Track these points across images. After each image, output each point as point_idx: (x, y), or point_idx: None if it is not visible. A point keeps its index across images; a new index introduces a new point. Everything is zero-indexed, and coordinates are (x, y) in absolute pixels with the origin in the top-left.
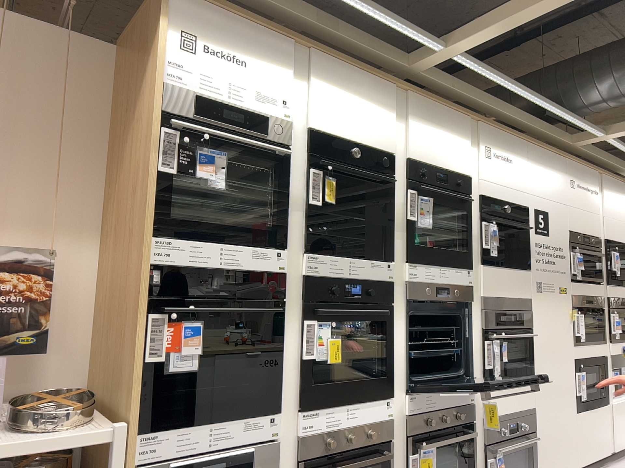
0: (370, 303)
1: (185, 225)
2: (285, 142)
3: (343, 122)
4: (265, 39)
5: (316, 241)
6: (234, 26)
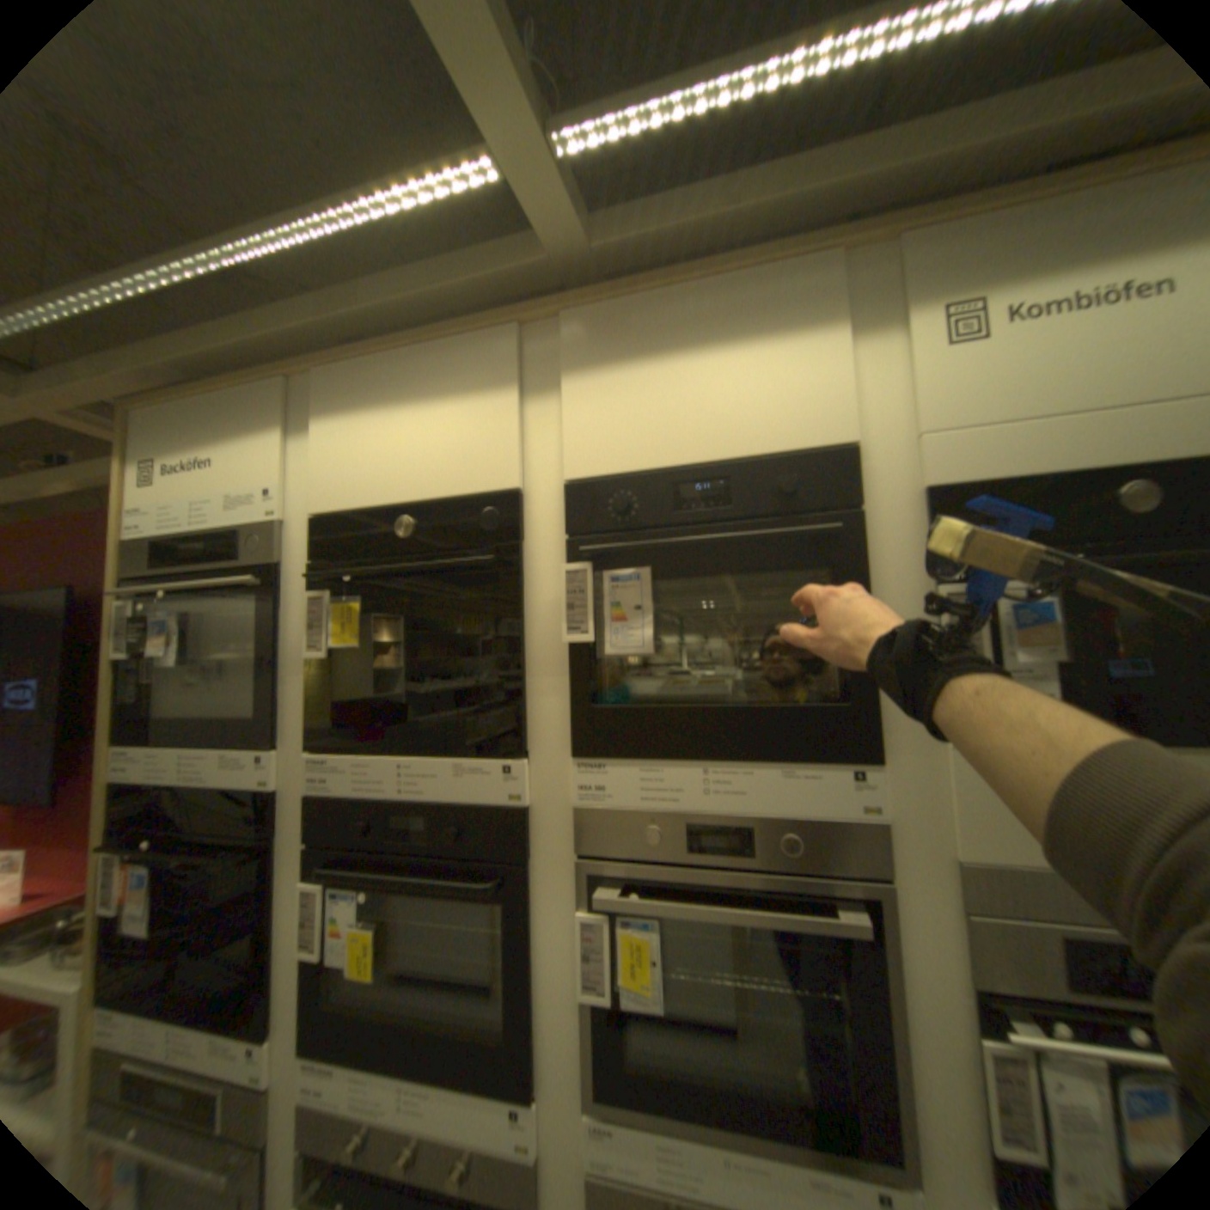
0: (460, 870)
1: (133, 729)
2: (260, 555)
3: (380, 462)
4: (229, 391)
5: (331, 730)
6: (188, 400)
